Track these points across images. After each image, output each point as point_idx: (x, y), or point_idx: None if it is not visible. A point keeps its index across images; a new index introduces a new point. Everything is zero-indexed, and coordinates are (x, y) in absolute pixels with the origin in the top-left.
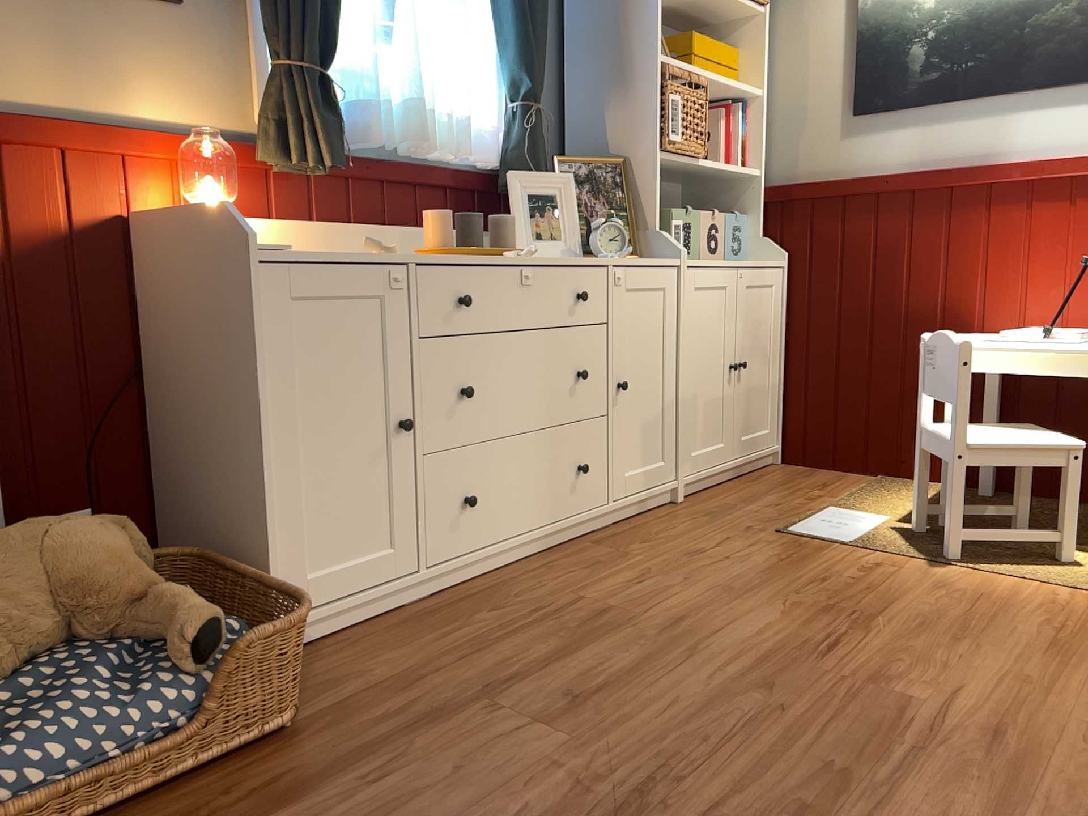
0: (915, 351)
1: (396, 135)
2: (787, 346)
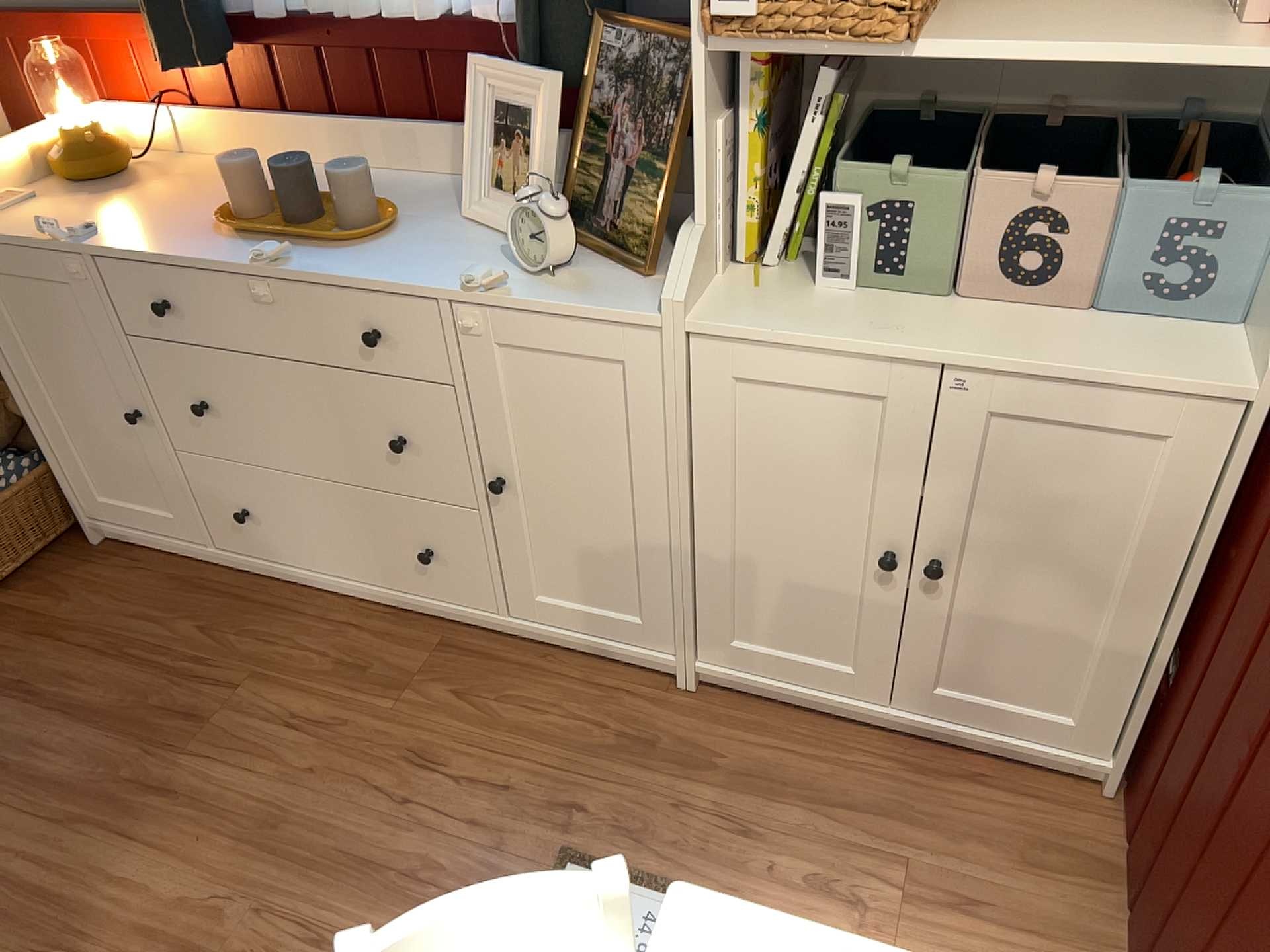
0: (1243, 910)
1: None
2: (1196, 599)
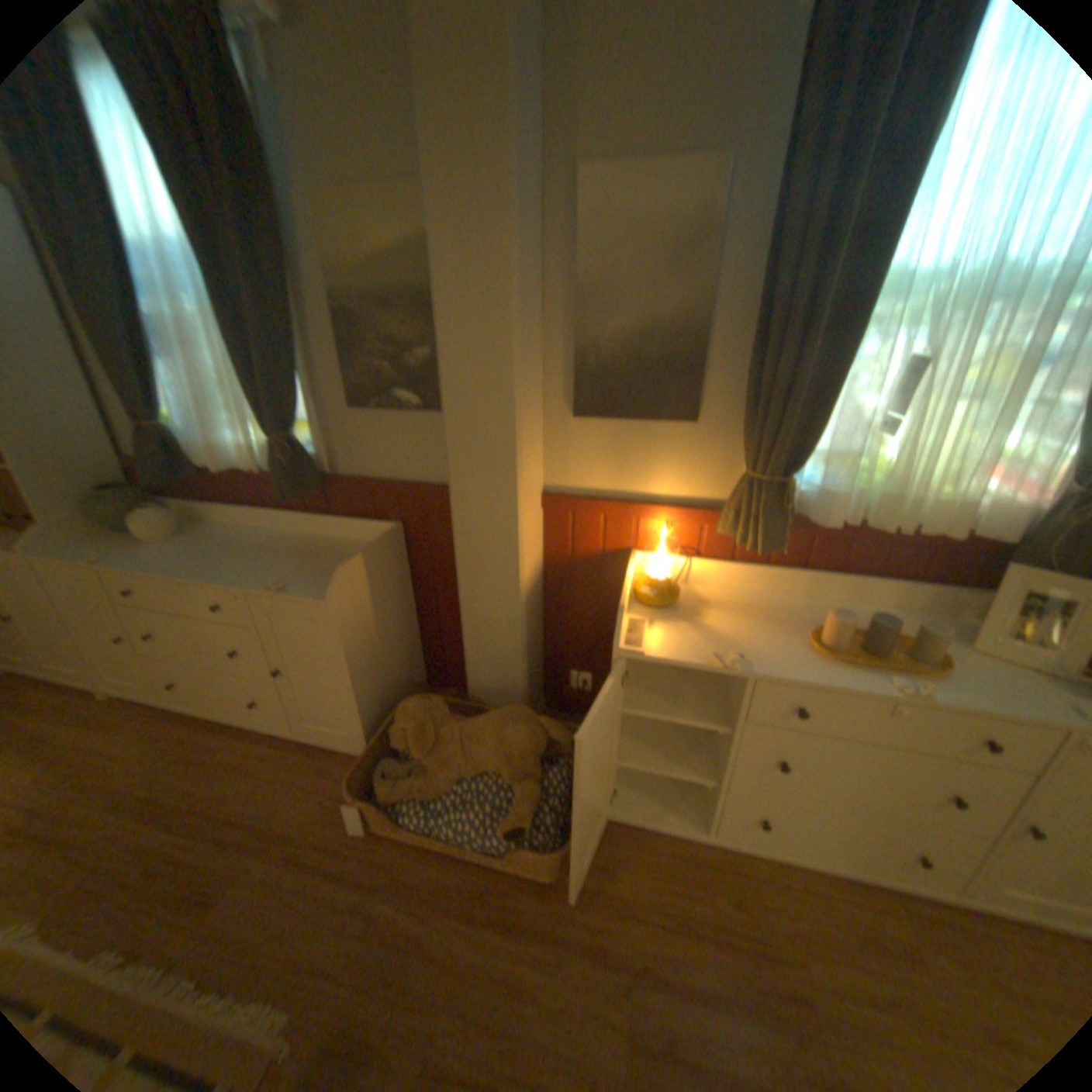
0: None
1: (871, 512)
2: None
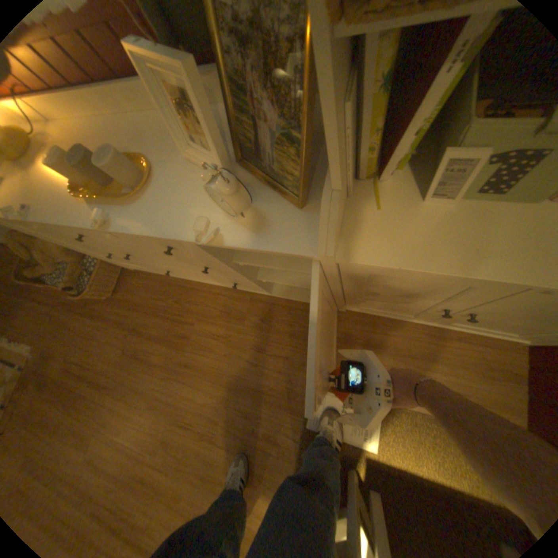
0: None
1: None
2: None
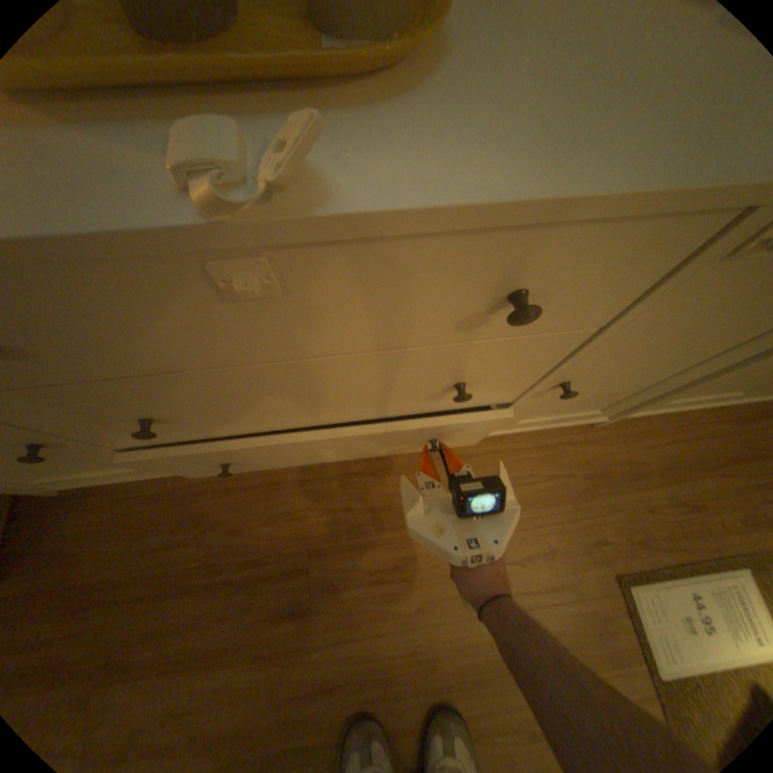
0: None
1: None
2: None
